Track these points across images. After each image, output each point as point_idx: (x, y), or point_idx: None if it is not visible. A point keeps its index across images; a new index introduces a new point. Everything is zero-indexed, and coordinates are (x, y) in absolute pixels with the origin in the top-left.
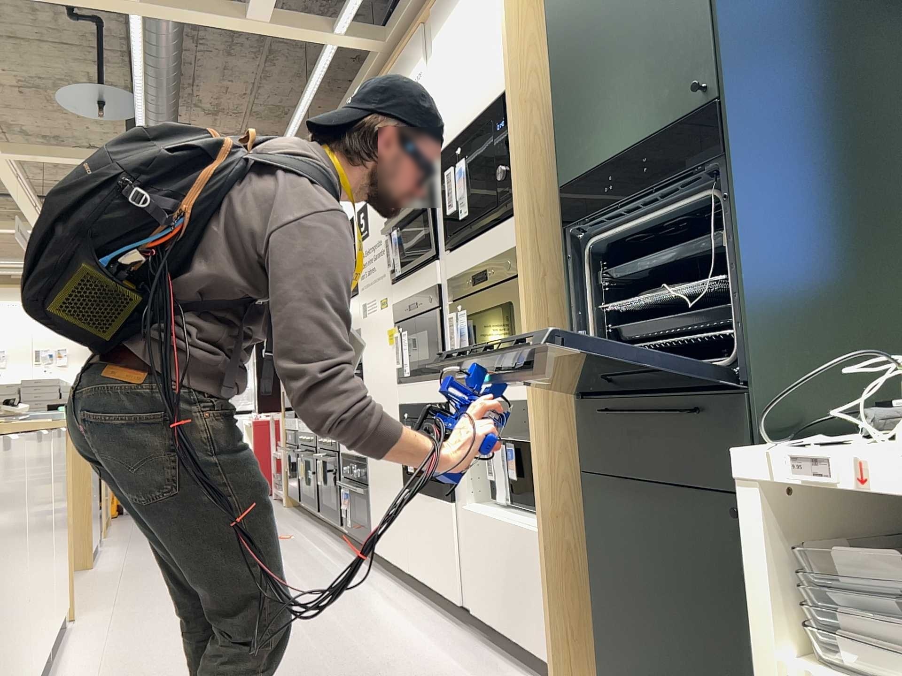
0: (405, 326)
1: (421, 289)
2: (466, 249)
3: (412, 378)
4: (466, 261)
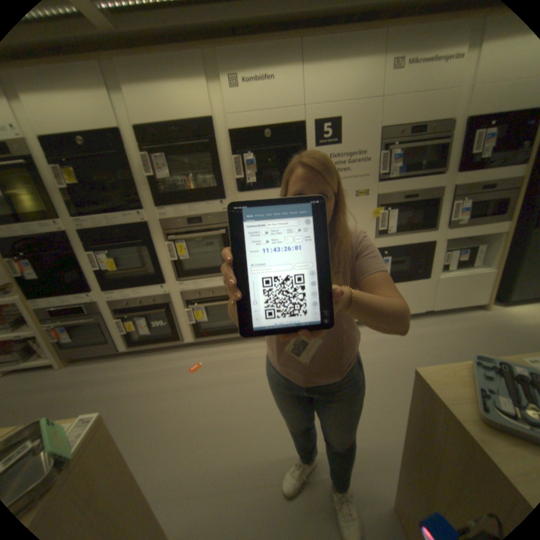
0: (394, 207)
1: (422, 188)
2: (477, 173)
3: (397, 233)
4: (476, 178)
